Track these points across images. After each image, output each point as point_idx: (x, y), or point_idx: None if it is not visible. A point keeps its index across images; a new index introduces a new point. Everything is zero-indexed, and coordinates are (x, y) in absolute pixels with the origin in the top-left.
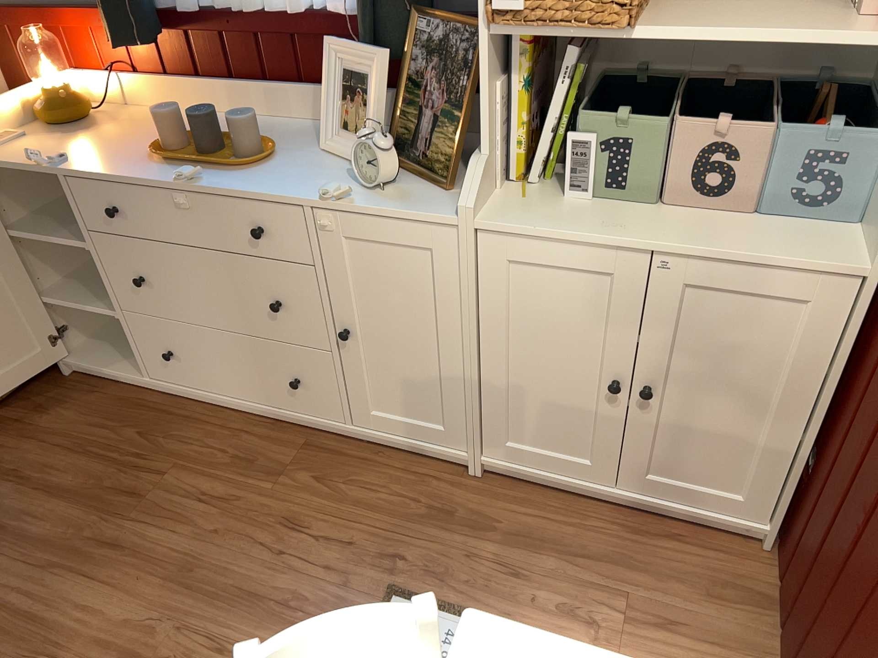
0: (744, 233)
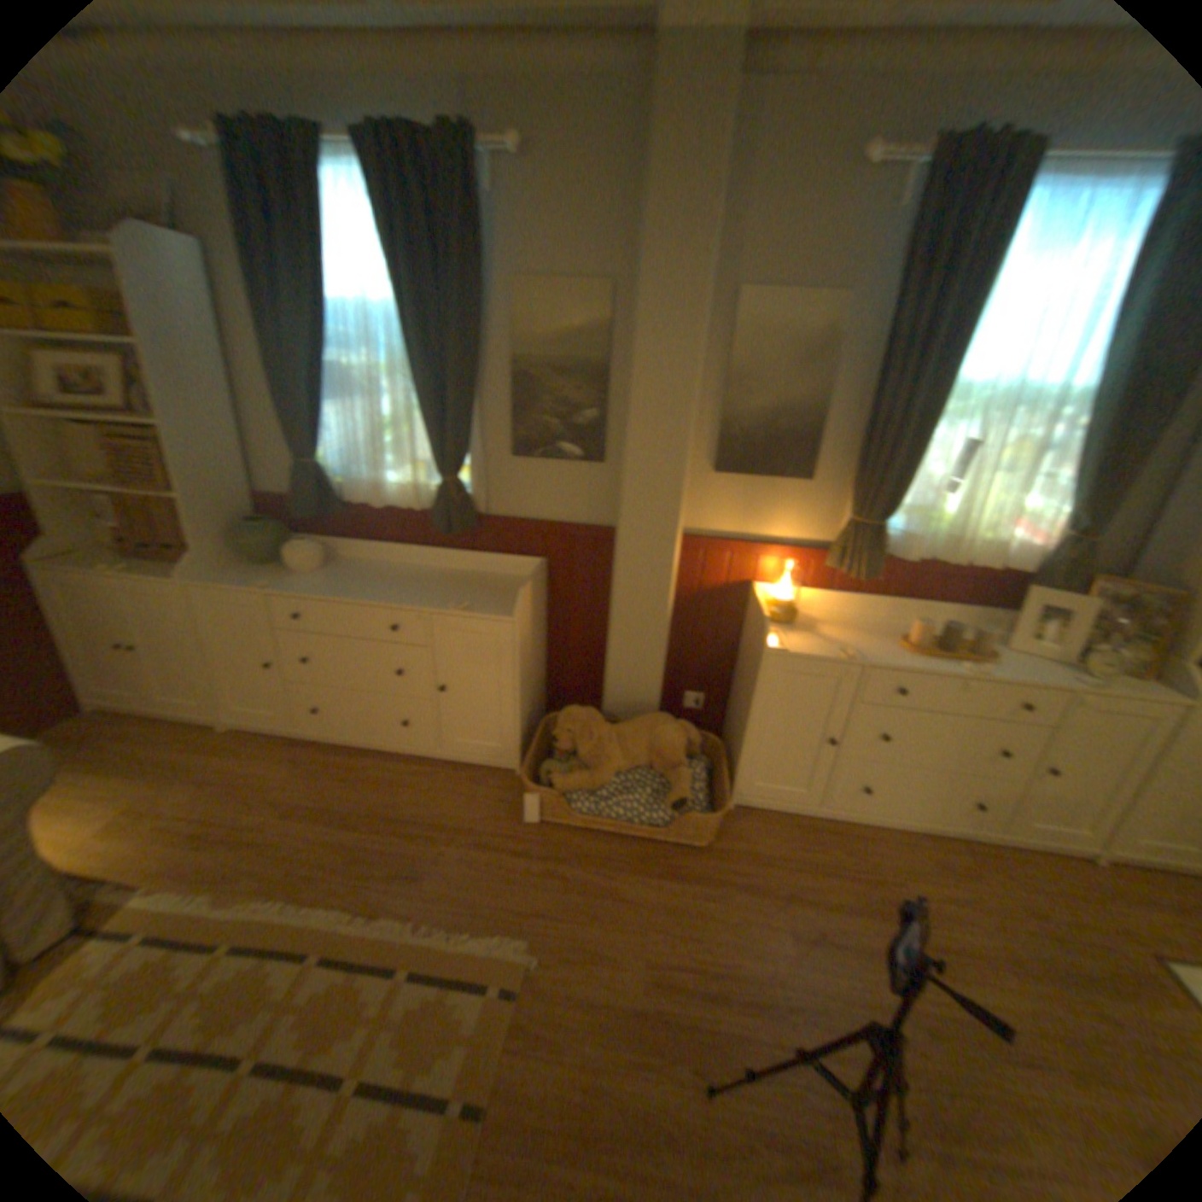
0: None
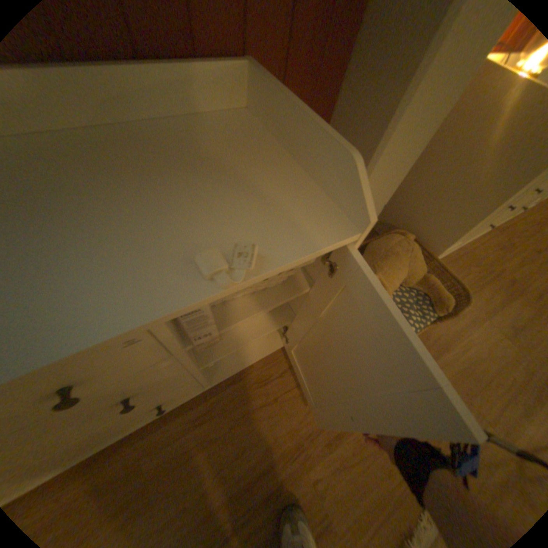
0: None
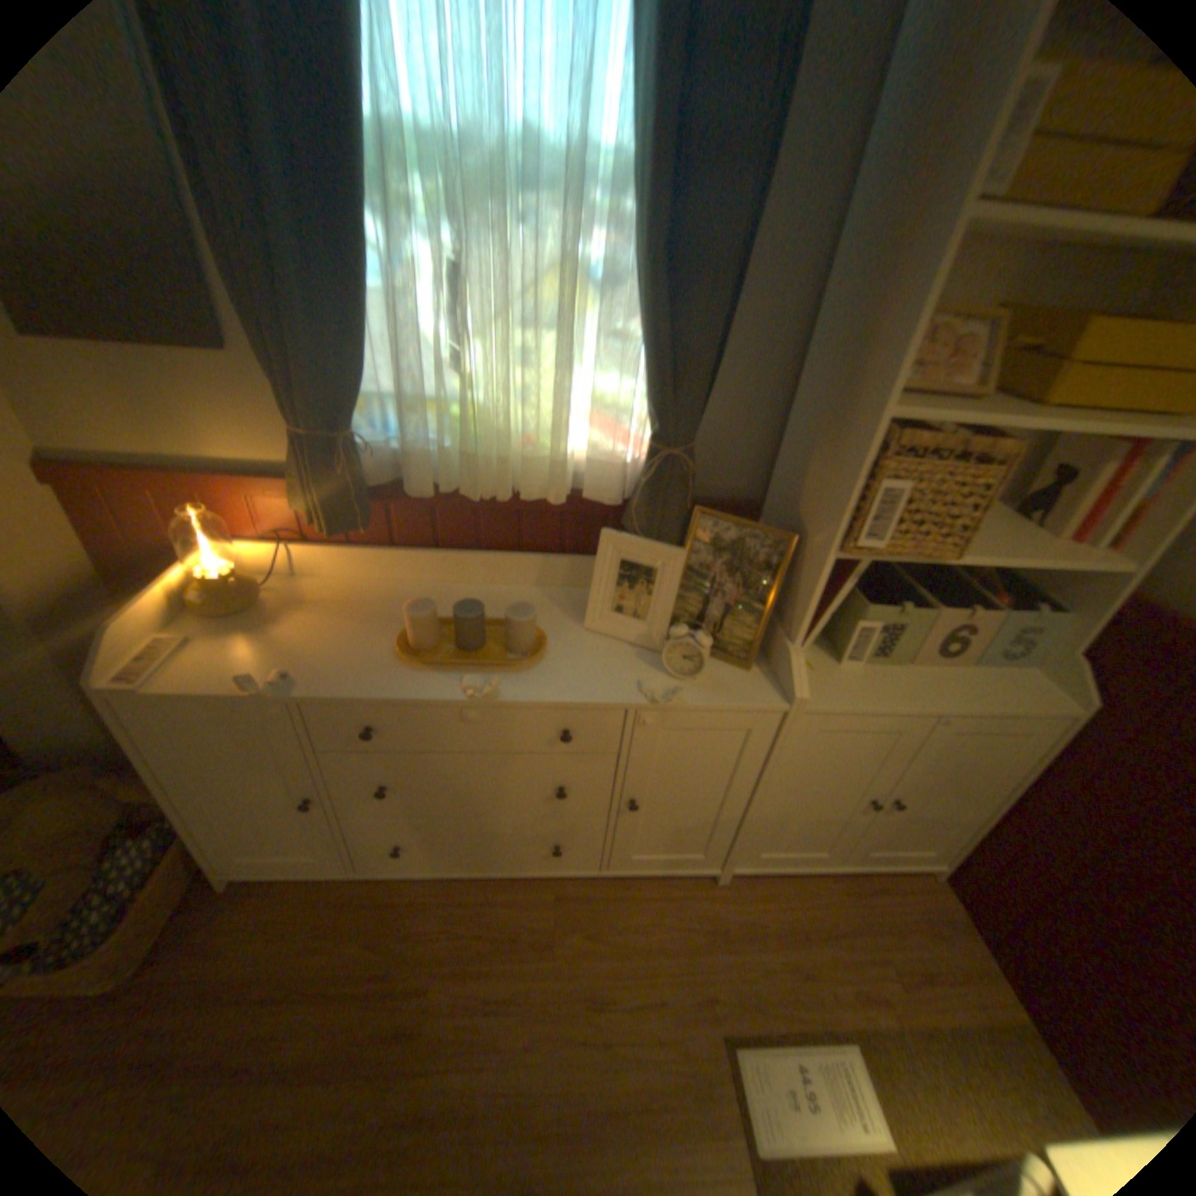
0: (989, 685)
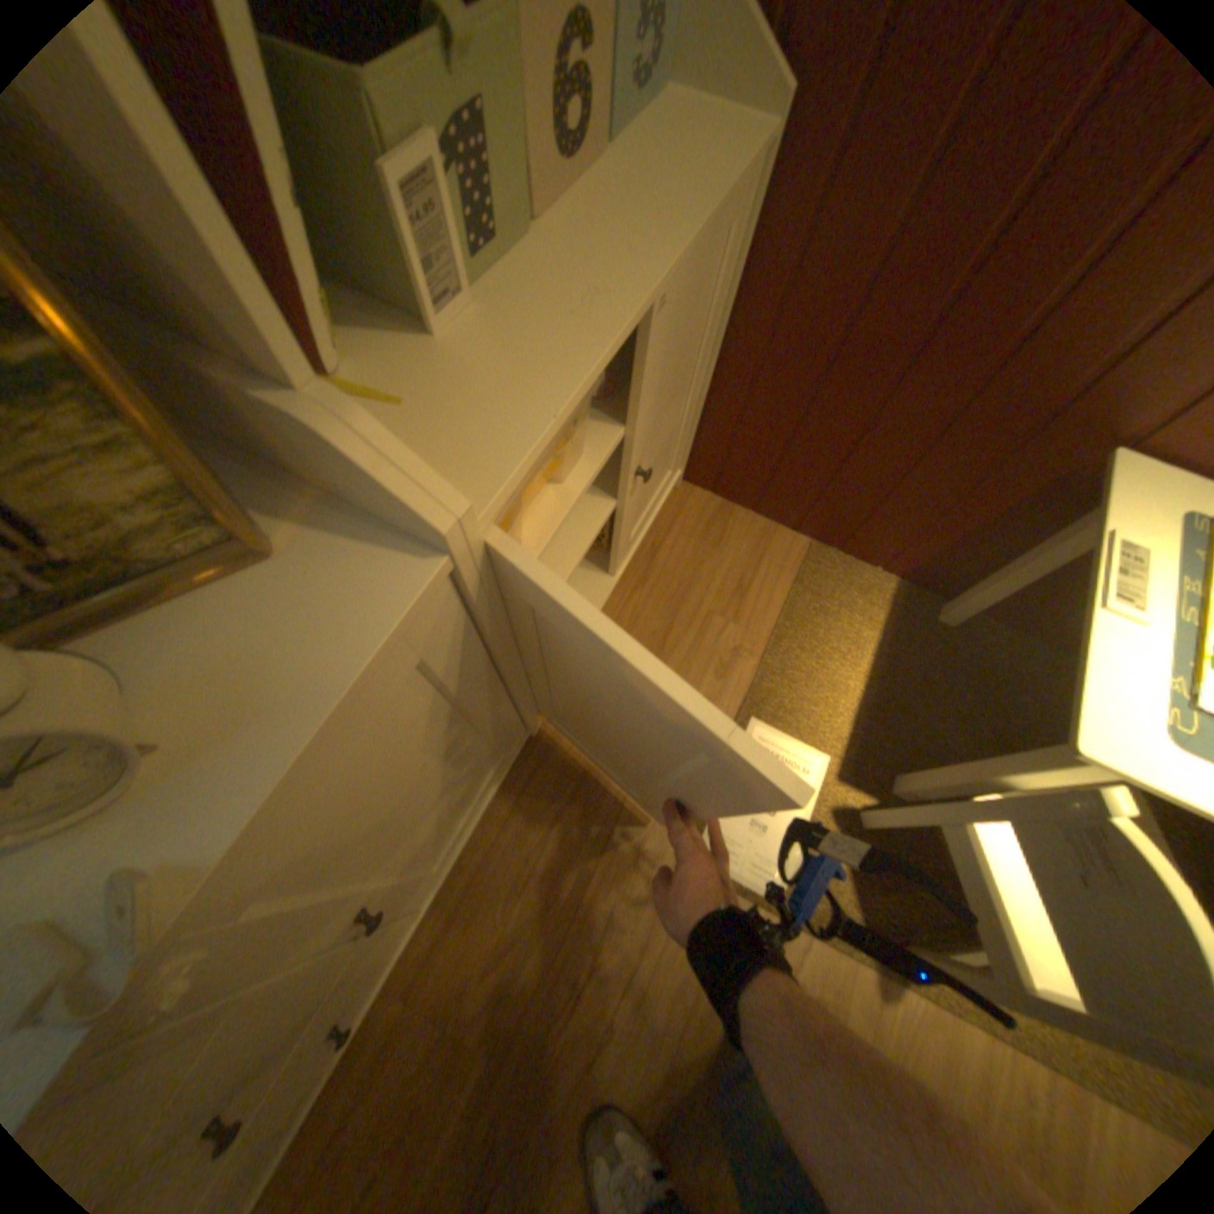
0: (657, 165)
